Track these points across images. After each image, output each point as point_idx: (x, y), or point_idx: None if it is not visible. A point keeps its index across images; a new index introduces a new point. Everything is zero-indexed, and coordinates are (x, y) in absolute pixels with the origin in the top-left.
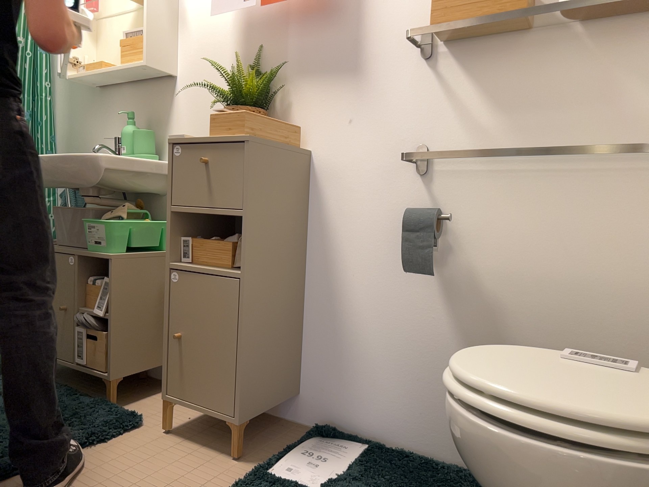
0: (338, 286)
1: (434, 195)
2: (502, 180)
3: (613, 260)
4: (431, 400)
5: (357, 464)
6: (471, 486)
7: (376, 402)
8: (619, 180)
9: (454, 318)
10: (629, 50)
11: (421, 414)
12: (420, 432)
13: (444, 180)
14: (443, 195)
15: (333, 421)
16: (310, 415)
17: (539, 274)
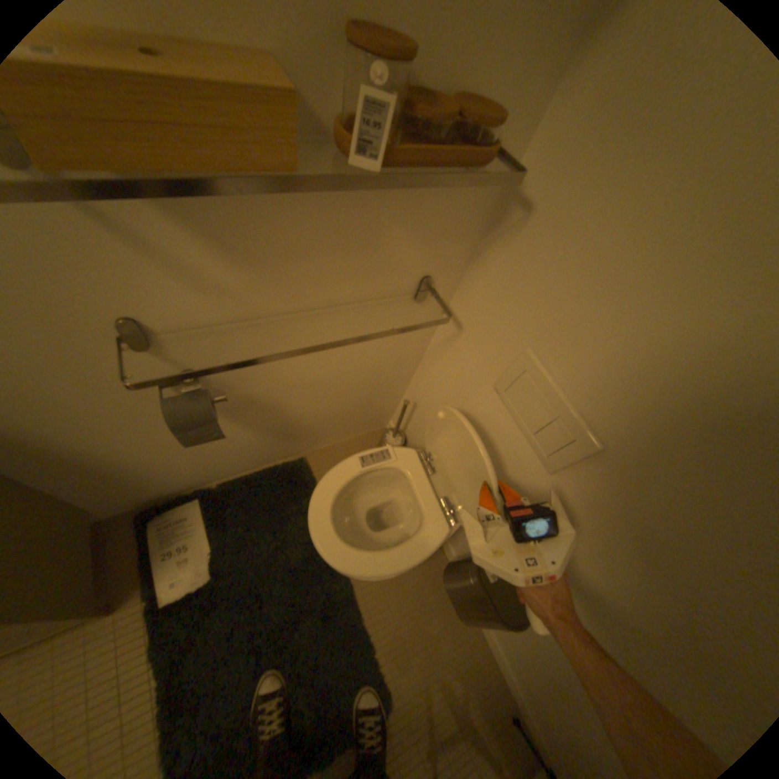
0: (75, 456)
1: (174, 359)
2: (262, 330)
3: (360, 356)
4: (233, 457)
5: (210, 531)
6: (287, 484)
7: (183, 478)
8: (371, 311)
9: (238, 422)
10: (401, 188)
11: (227, 464)
12: (230, 469)
13: (183, 345)
14: (188, 357)
15: (144, 501)
16: (114, 511)
17: (308, 378)
